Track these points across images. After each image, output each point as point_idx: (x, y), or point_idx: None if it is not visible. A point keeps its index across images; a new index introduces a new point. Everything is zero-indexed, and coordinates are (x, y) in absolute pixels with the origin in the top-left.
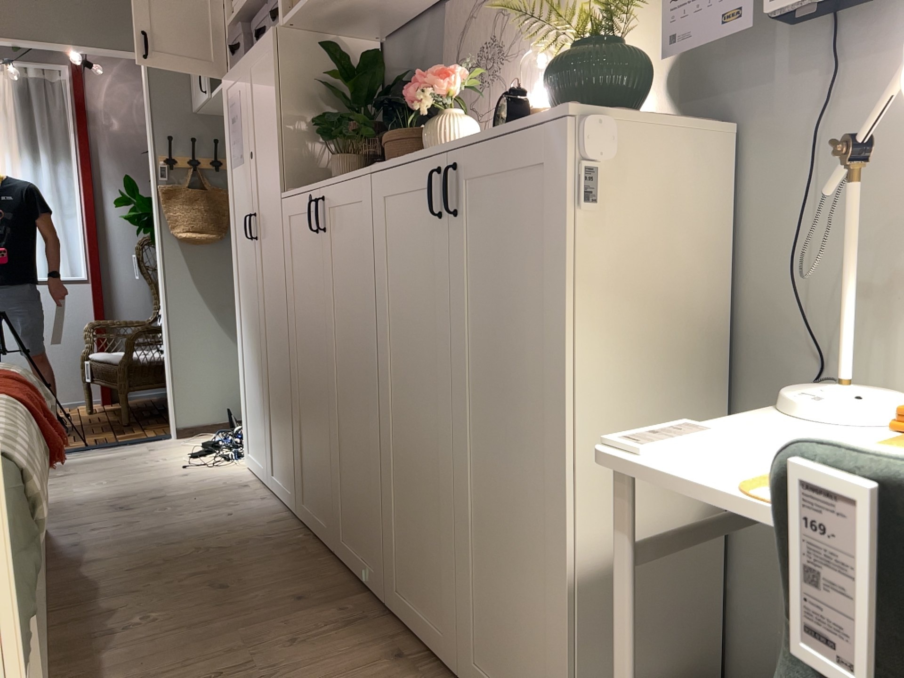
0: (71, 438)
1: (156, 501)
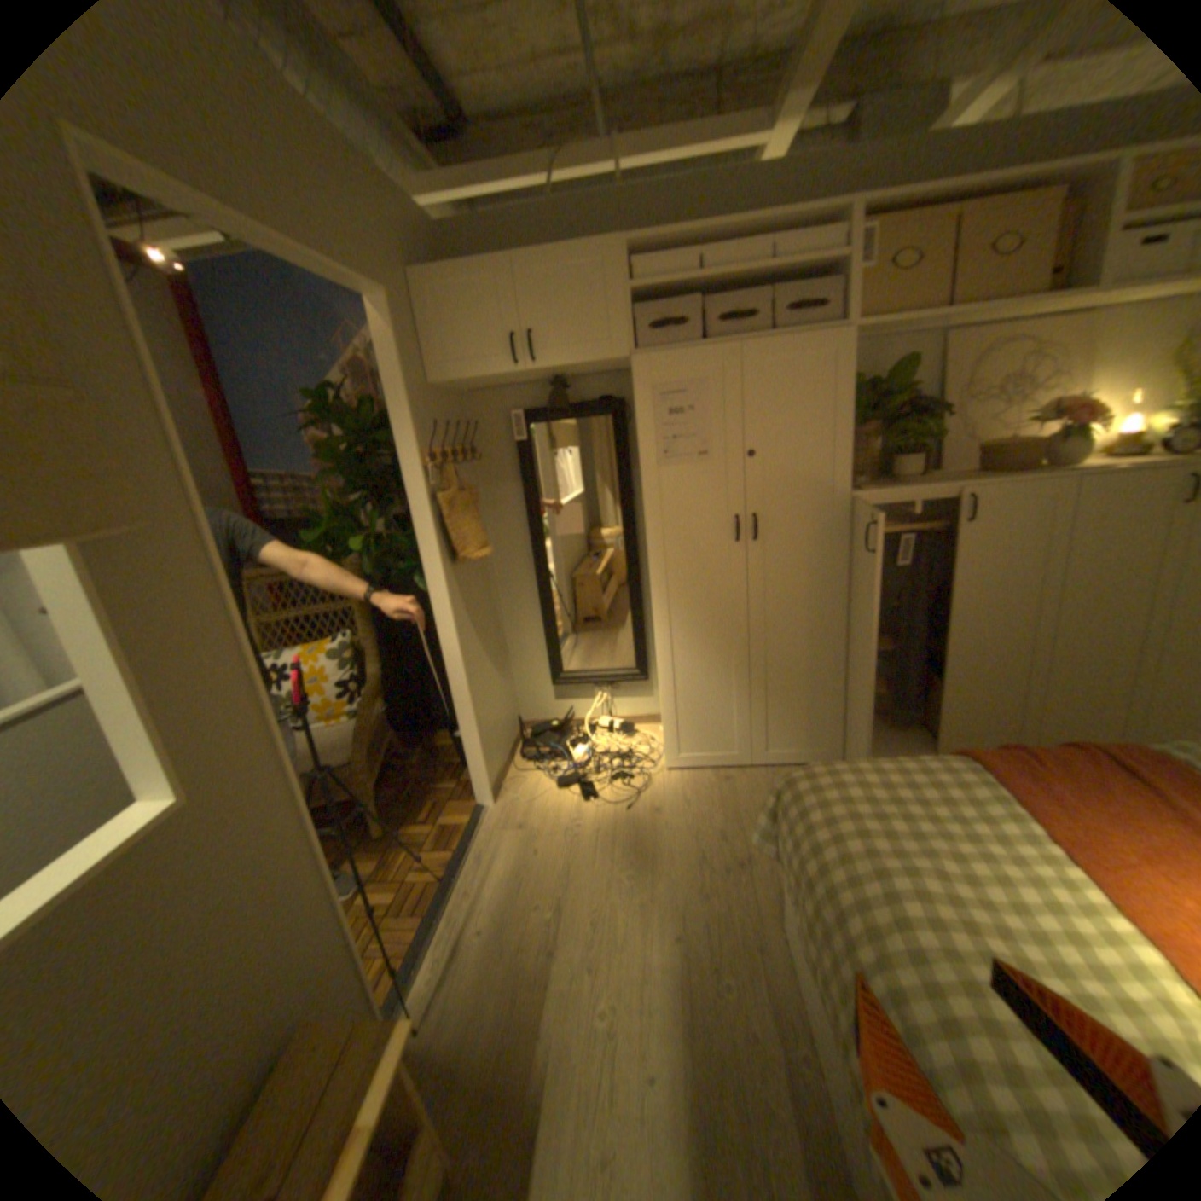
0: (372, 899)
1: (734, 839)
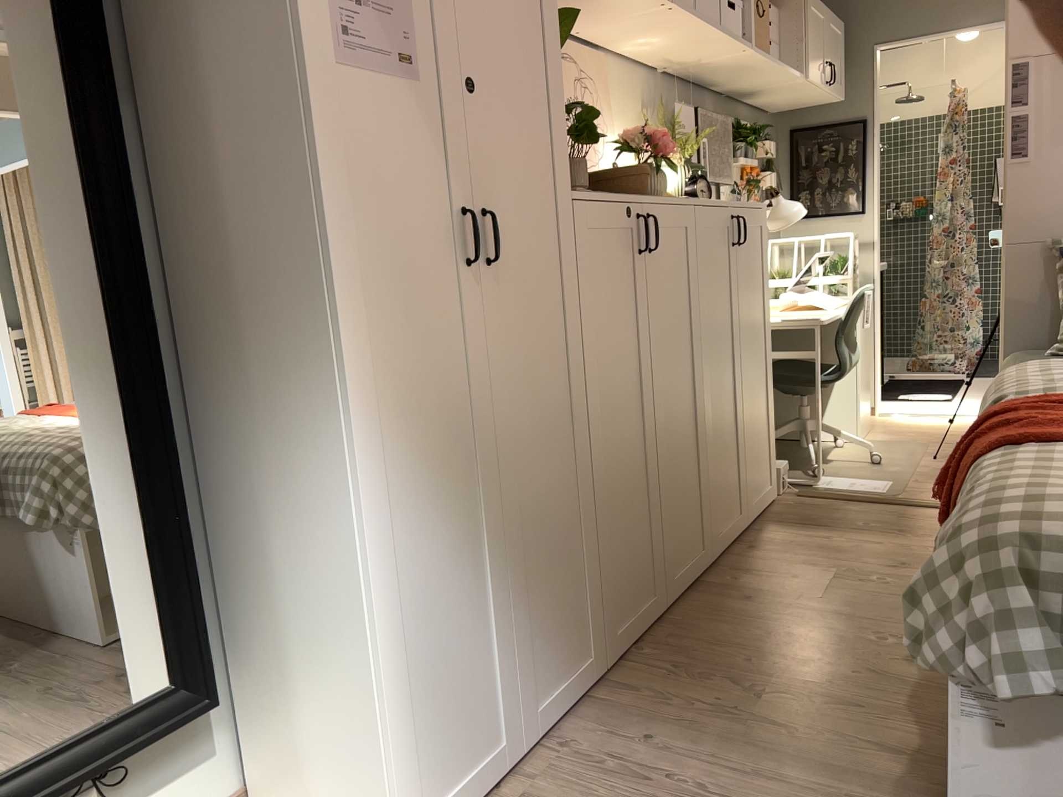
0: None
1: None
